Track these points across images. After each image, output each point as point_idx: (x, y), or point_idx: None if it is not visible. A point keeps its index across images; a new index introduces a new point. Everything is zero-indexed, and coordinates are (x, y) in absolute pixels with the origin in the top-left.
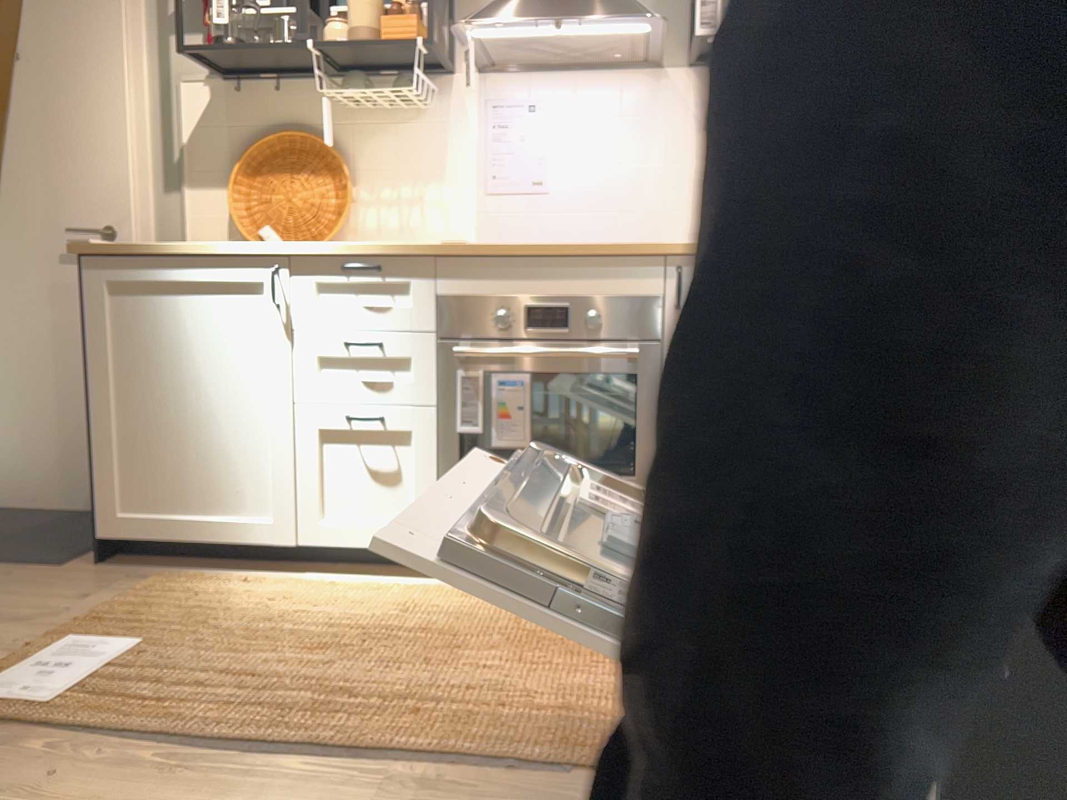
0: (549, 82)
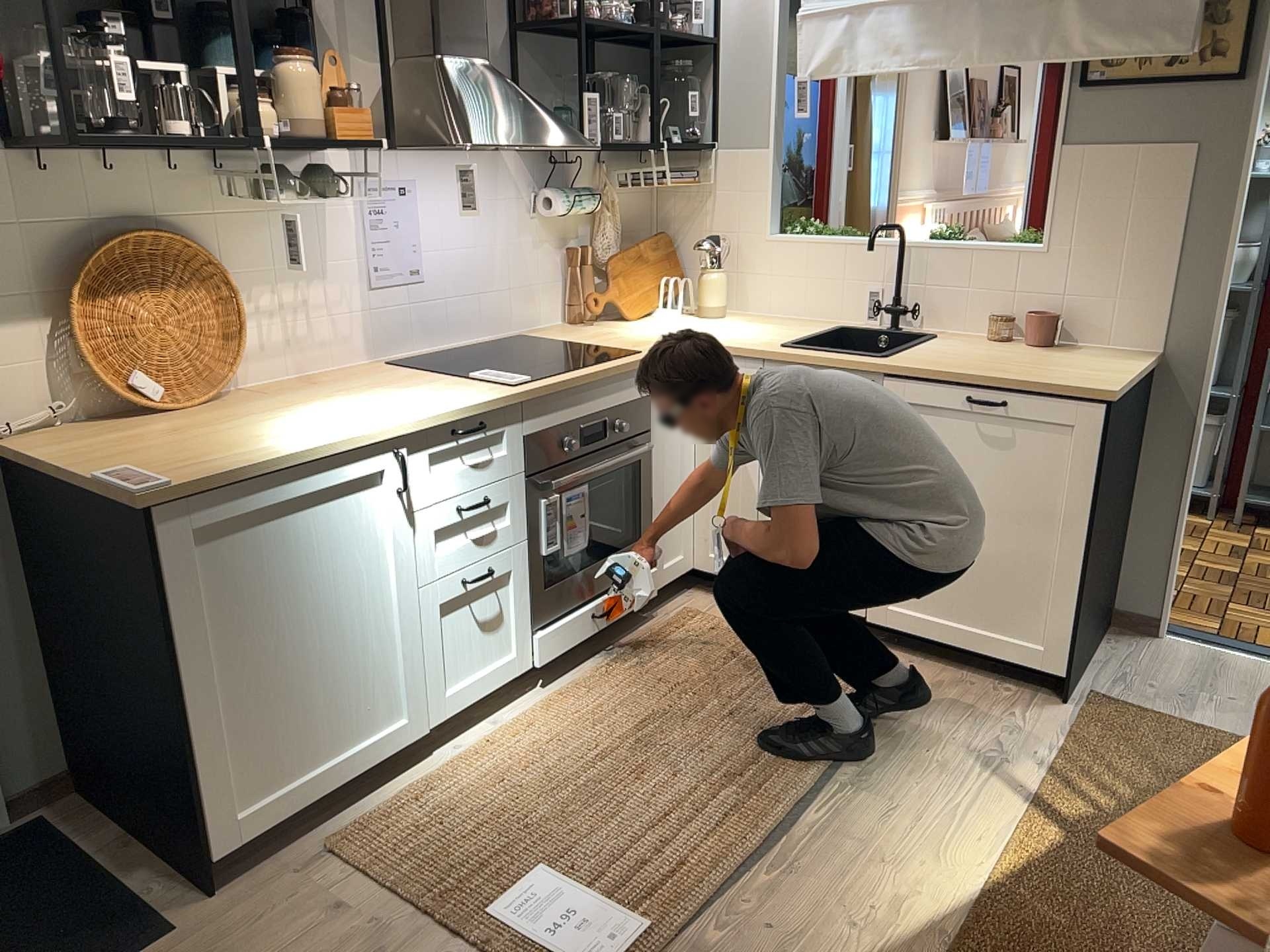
0: (416, 163)
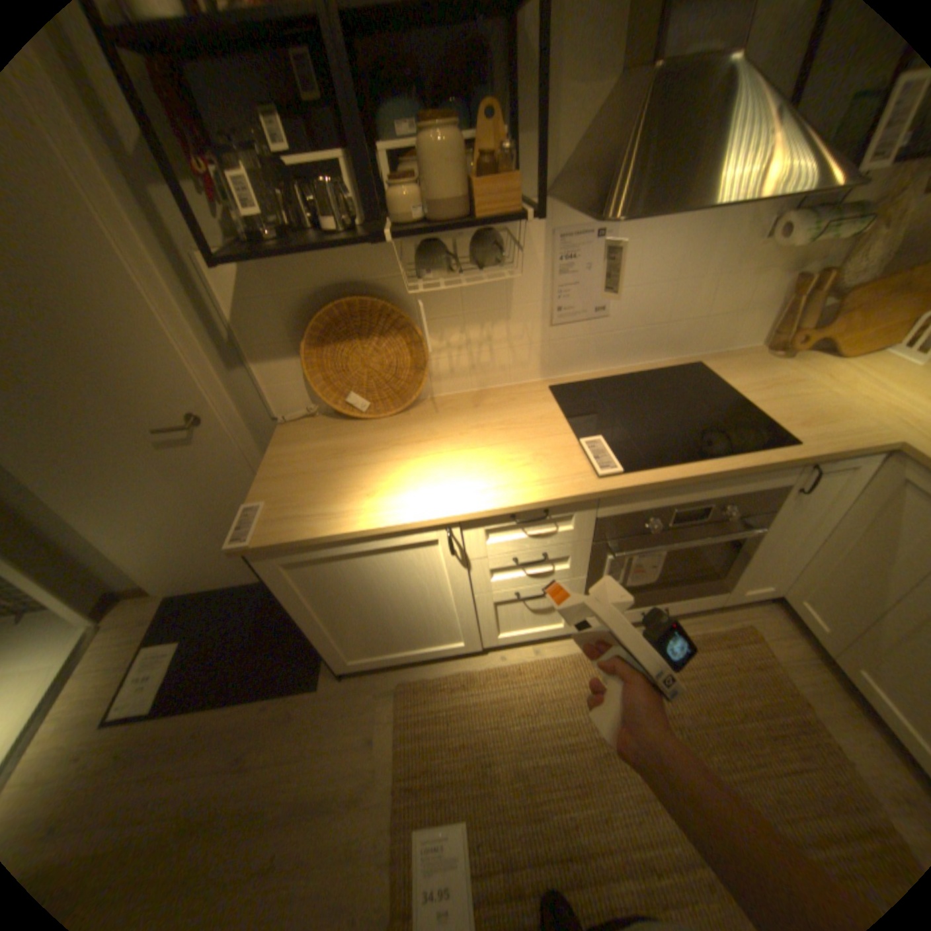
0: None
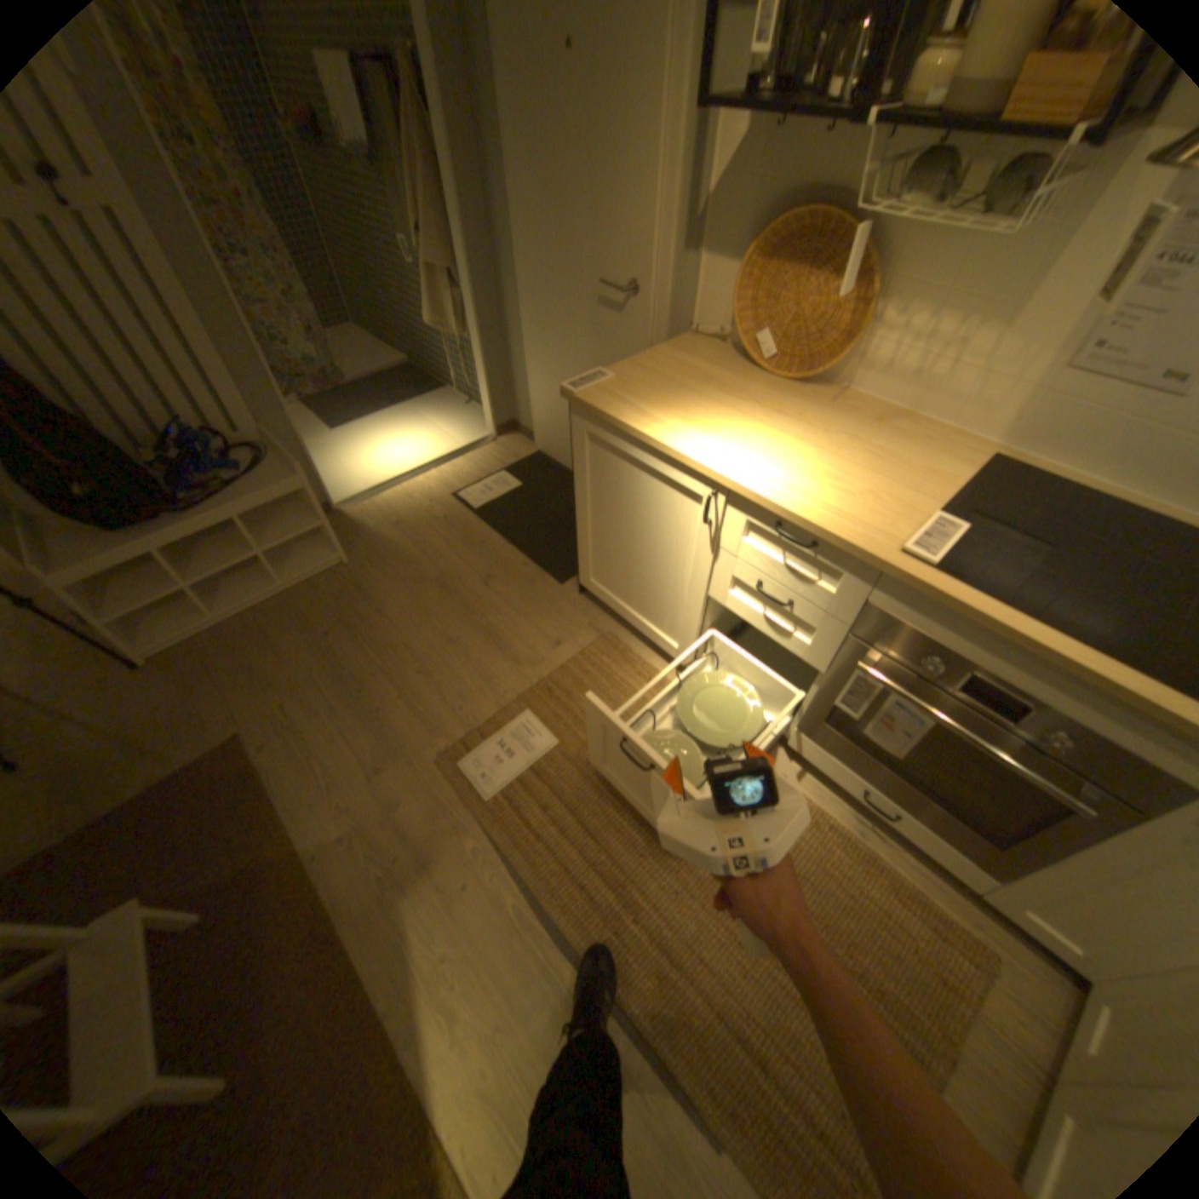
0: None
